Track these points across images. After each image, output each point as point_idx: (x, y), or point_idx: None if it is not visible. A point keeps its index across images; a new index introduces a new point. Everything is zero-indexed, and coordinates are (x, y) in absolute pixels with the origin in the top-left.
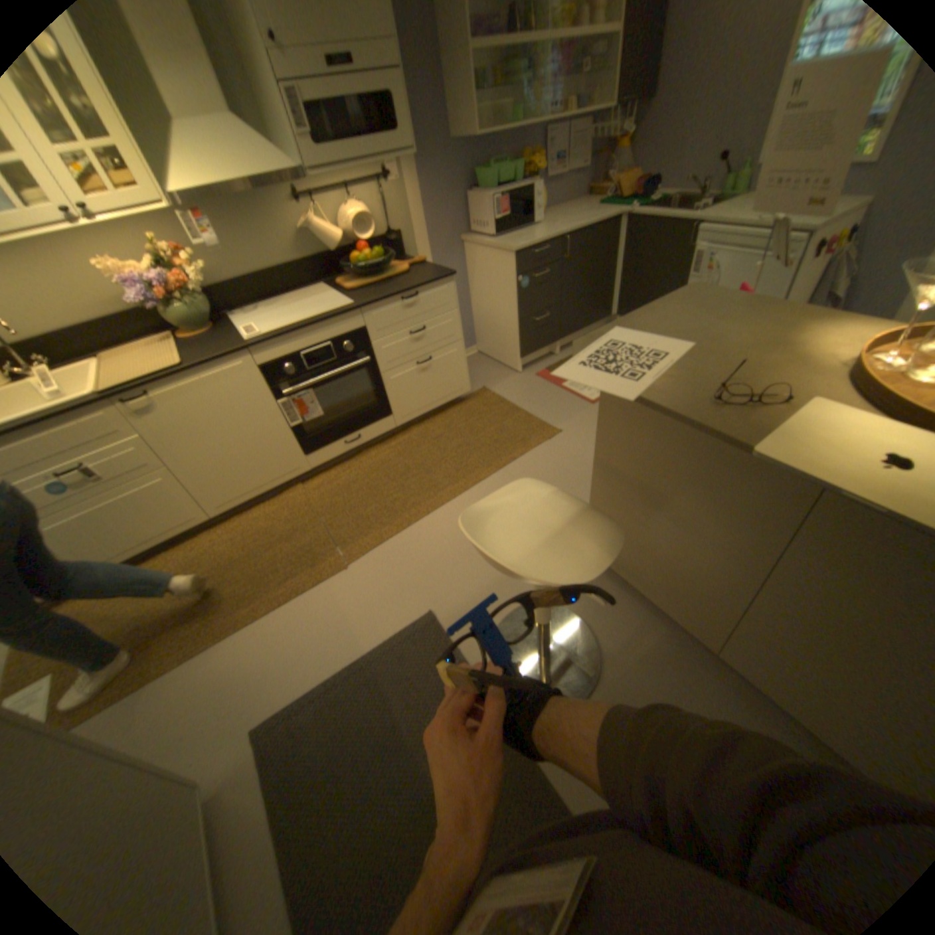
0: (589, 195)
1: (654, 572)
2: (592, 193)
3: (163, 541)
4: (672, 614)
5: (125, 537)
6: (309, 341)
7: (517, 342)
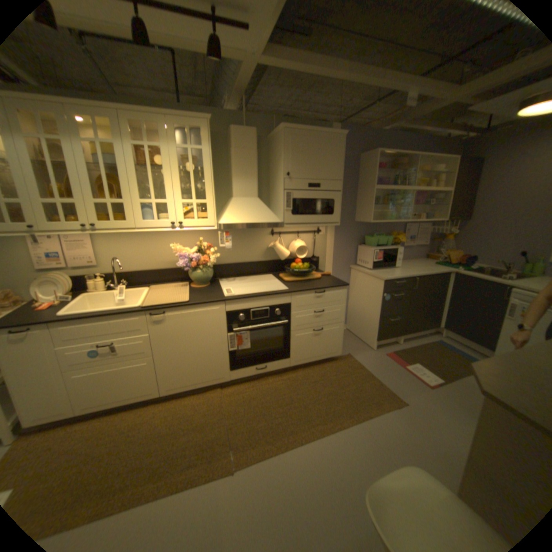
0: (427, 258)
1: None
2: (428, 257)
3: (127, 404)
4: None
5: (109, 395)
6: (258, 304)
7: (377, 330)
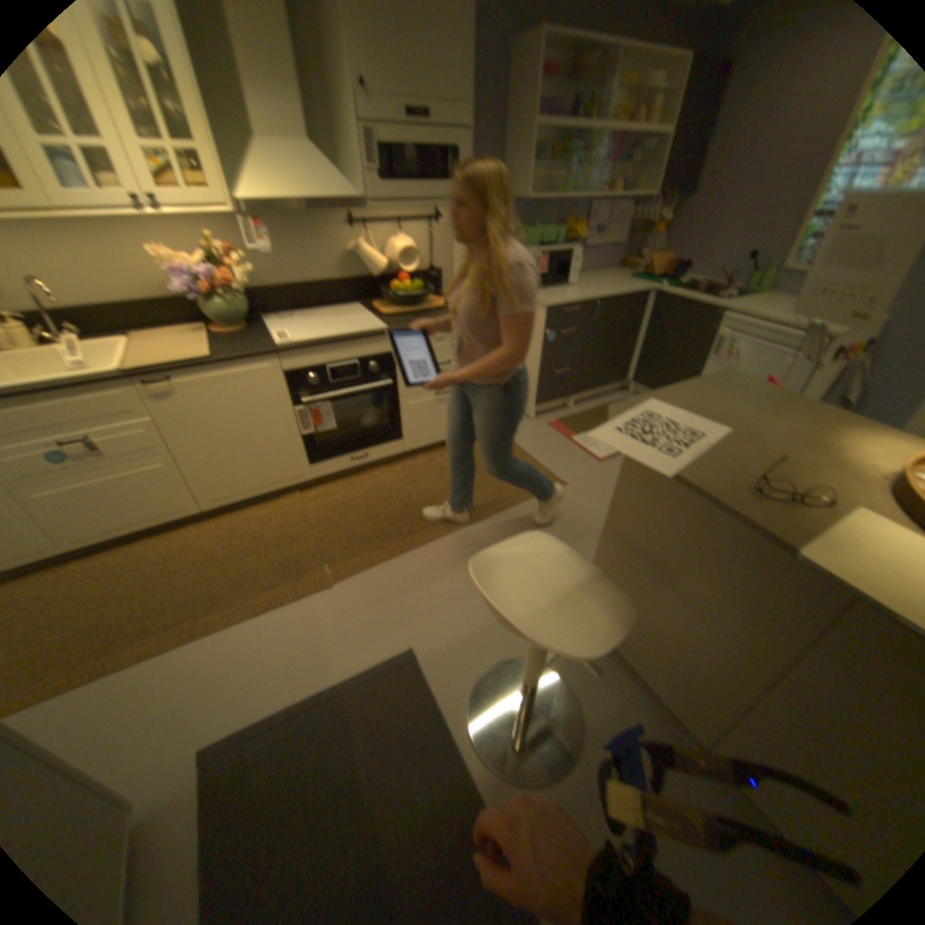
0: (622, 268)
1: (652, 650)
2: (625, 267)
3: (151, 529)
4: (665, 698)
5: (114, 519)
6: (339, 358)
7: (535, 391)
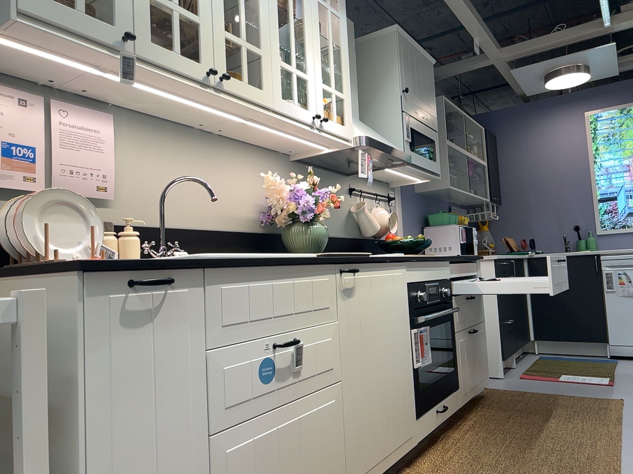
0: None
1: None
2: None
3: None
4: None
5: None
6: (430, 275)
7: (499, 342)
